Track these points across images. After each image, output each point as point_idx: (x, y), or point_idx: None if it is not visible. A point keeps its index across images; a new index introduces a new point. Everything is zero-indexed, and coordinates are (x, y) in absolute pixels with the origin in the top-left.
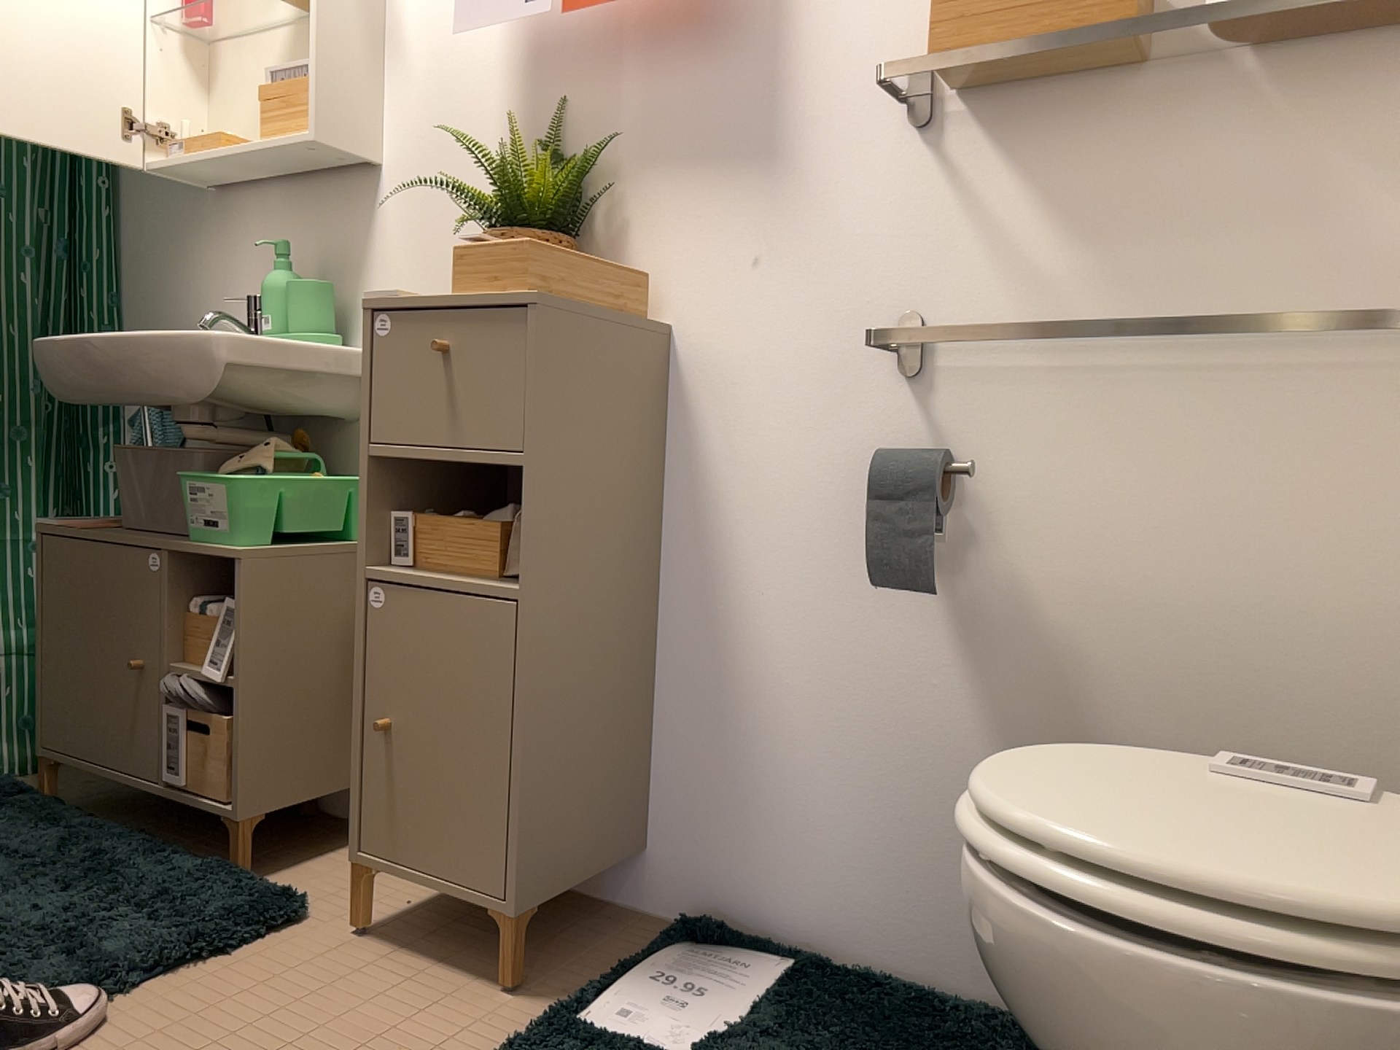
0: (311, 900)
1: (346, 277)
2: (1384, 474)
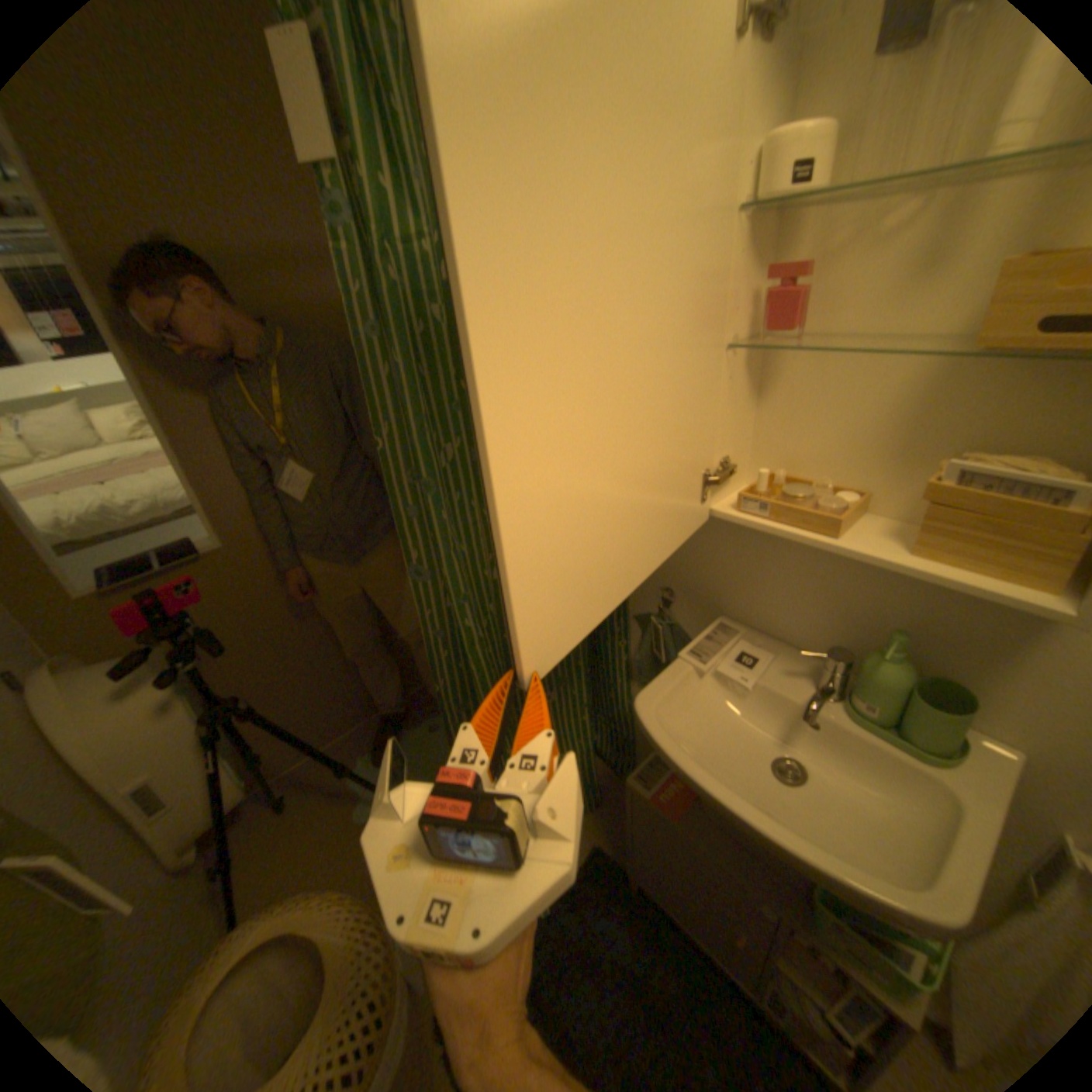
0: None
1: (965, 654)
2: None
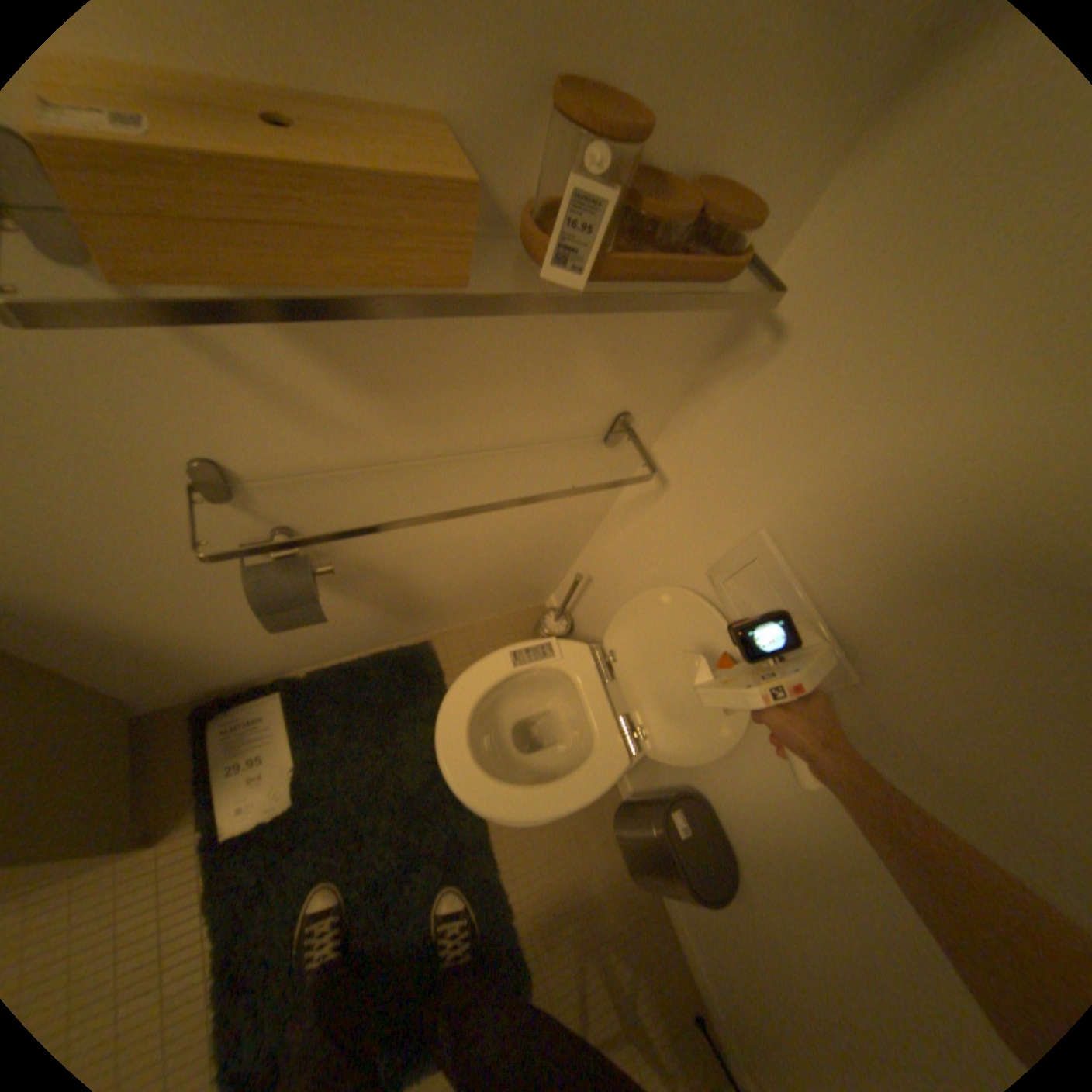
0: None
1: None
2: (555, 482)
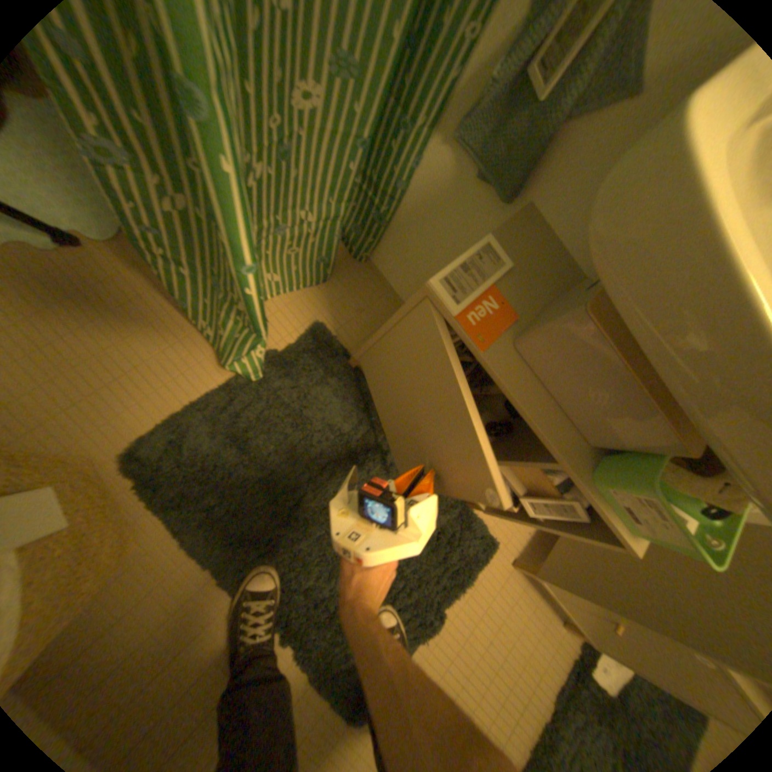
0: (496, 527)
1: None
2: None
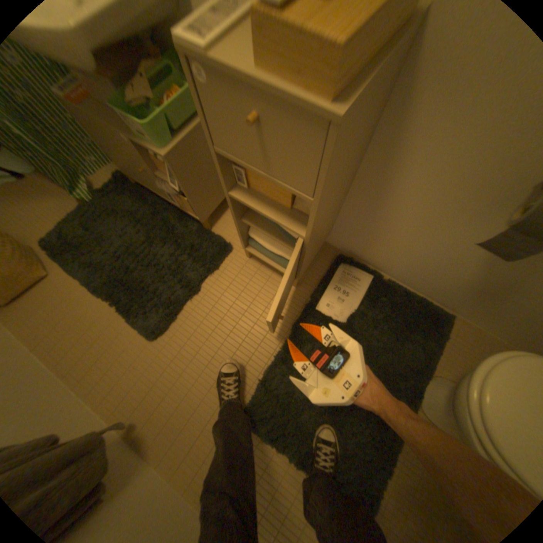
0: (232, 239)
1: None
2: None
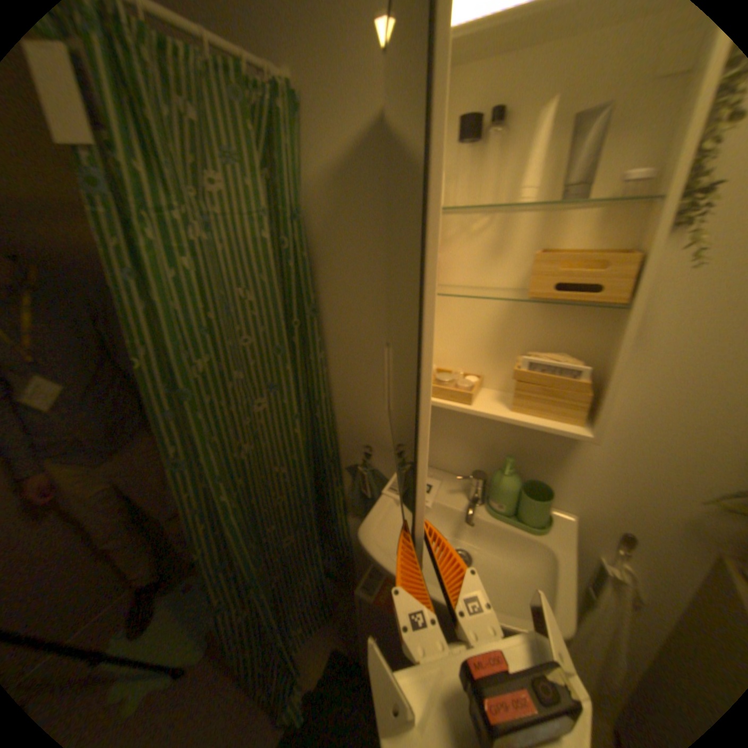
0: None
1: (542, 464)
2: None
